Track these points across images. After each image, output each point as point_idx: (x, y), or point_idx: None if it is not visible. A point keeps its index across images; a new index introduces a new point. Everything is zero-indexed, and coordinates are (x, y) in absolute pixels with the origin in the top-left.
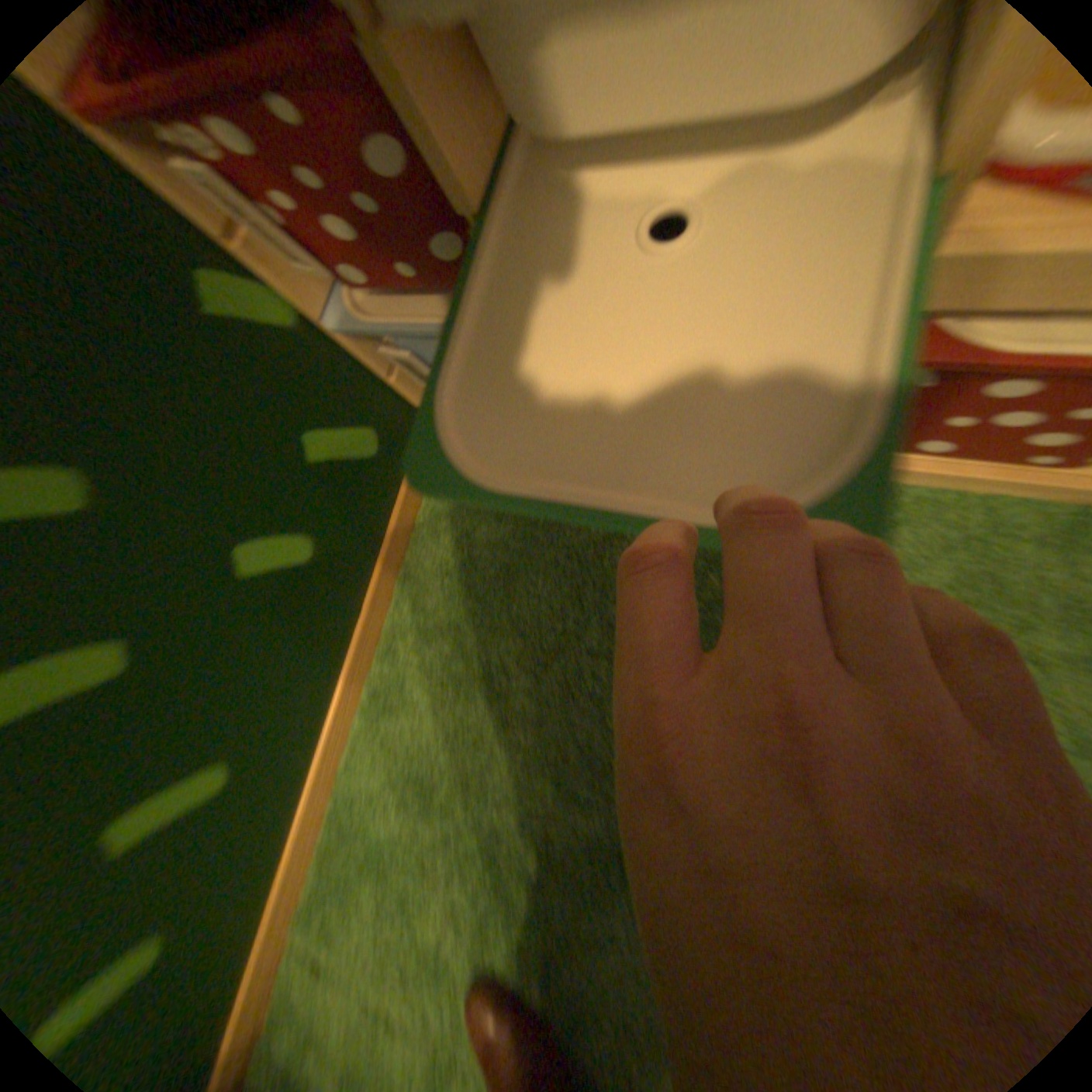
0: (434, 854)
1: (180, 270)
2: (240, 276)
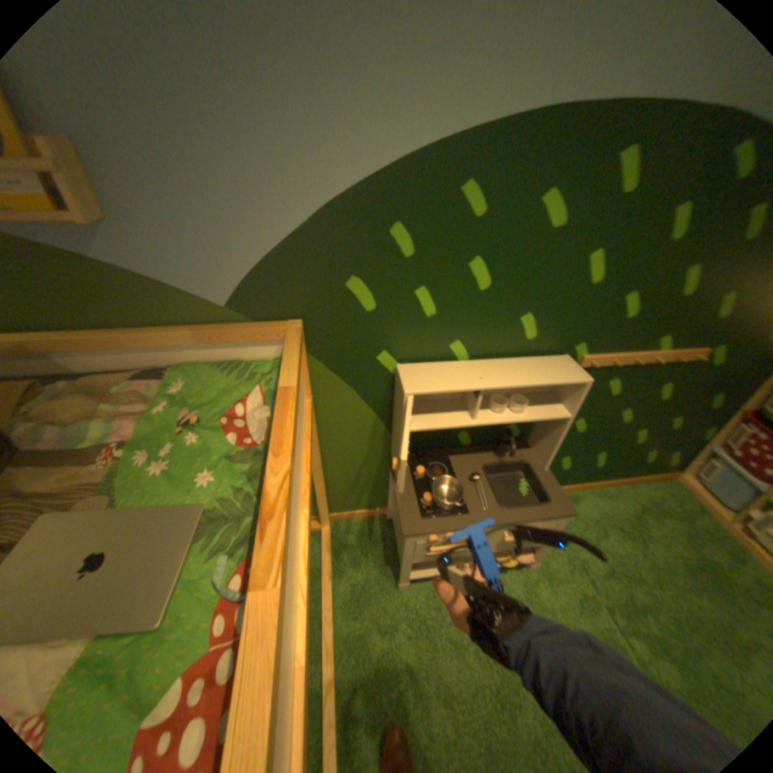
0: (596, 527)
1: (713, 426)
2: (713, 432)
